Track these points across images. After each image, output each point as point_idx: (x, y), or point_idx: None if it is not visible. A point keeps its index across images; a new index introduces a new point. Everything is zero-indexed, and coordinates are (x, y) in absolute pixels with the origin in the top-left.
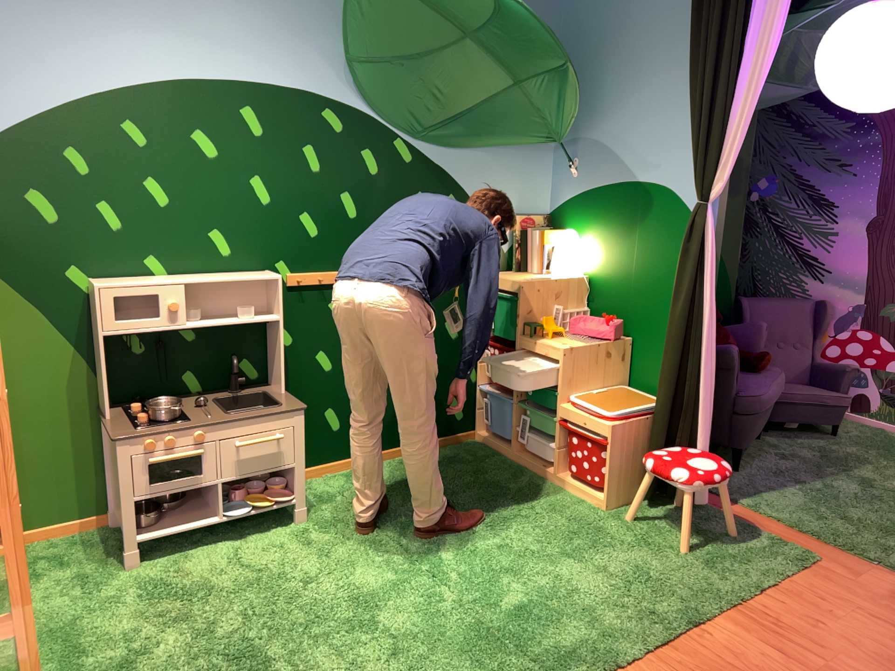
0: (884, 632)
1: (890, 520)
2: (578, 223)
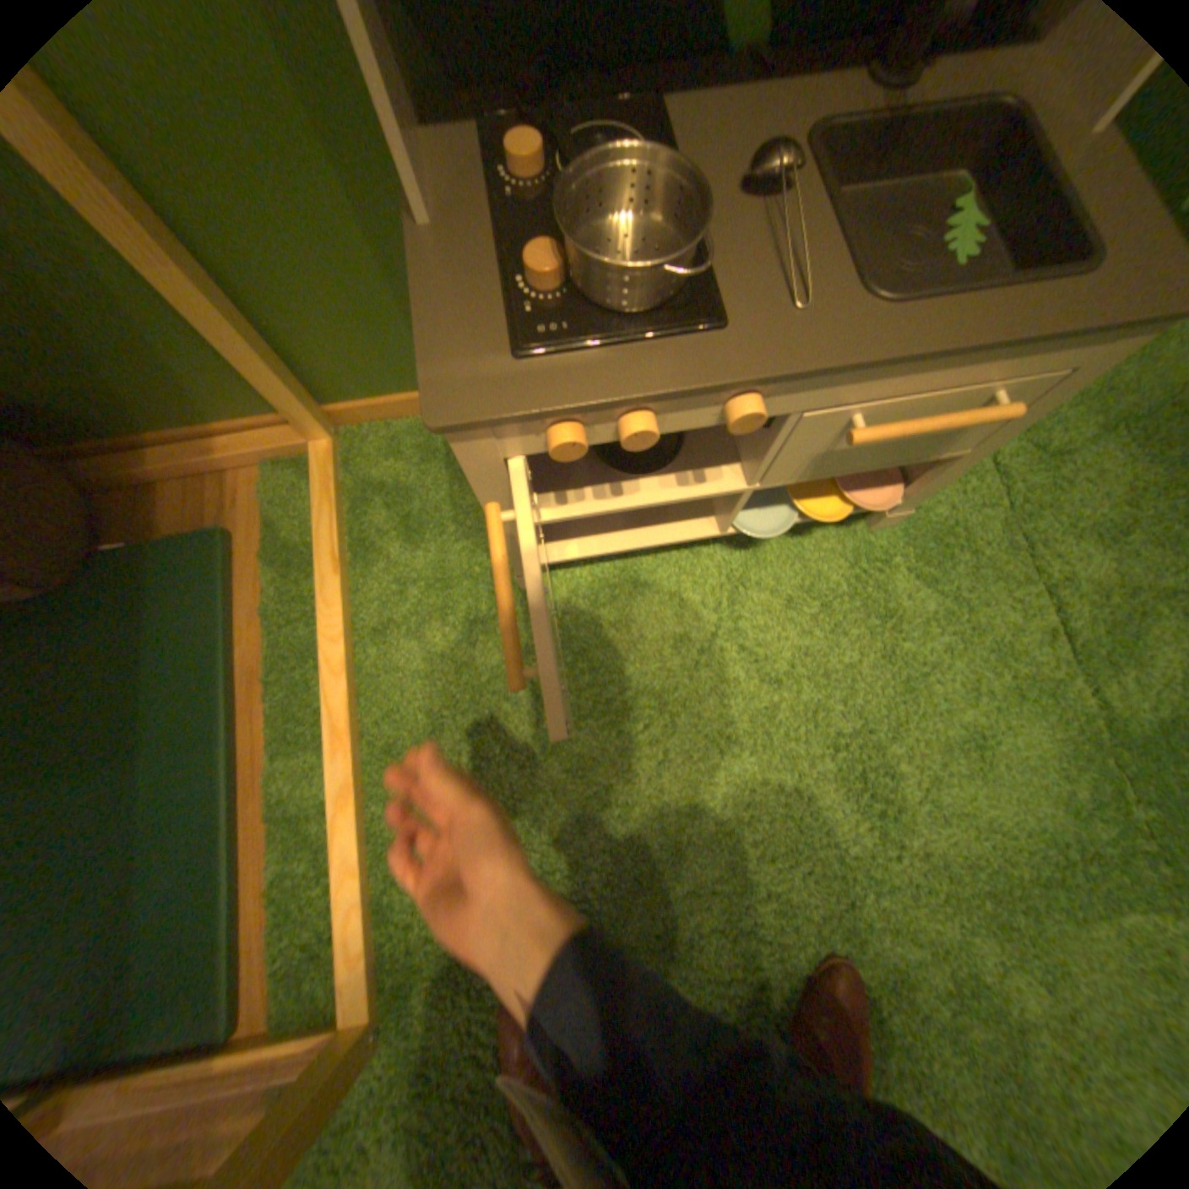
0: None
1: None
2: None
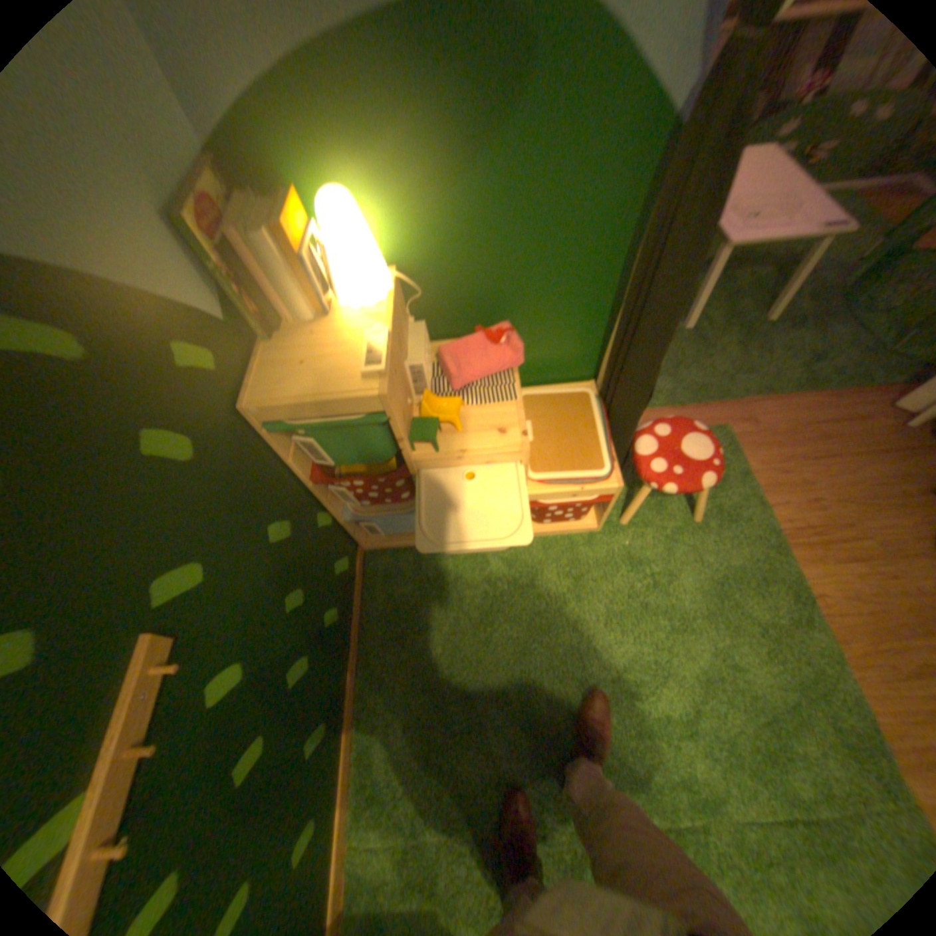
0: (834, 469)
1: (689, 340)
2: (317, 156)
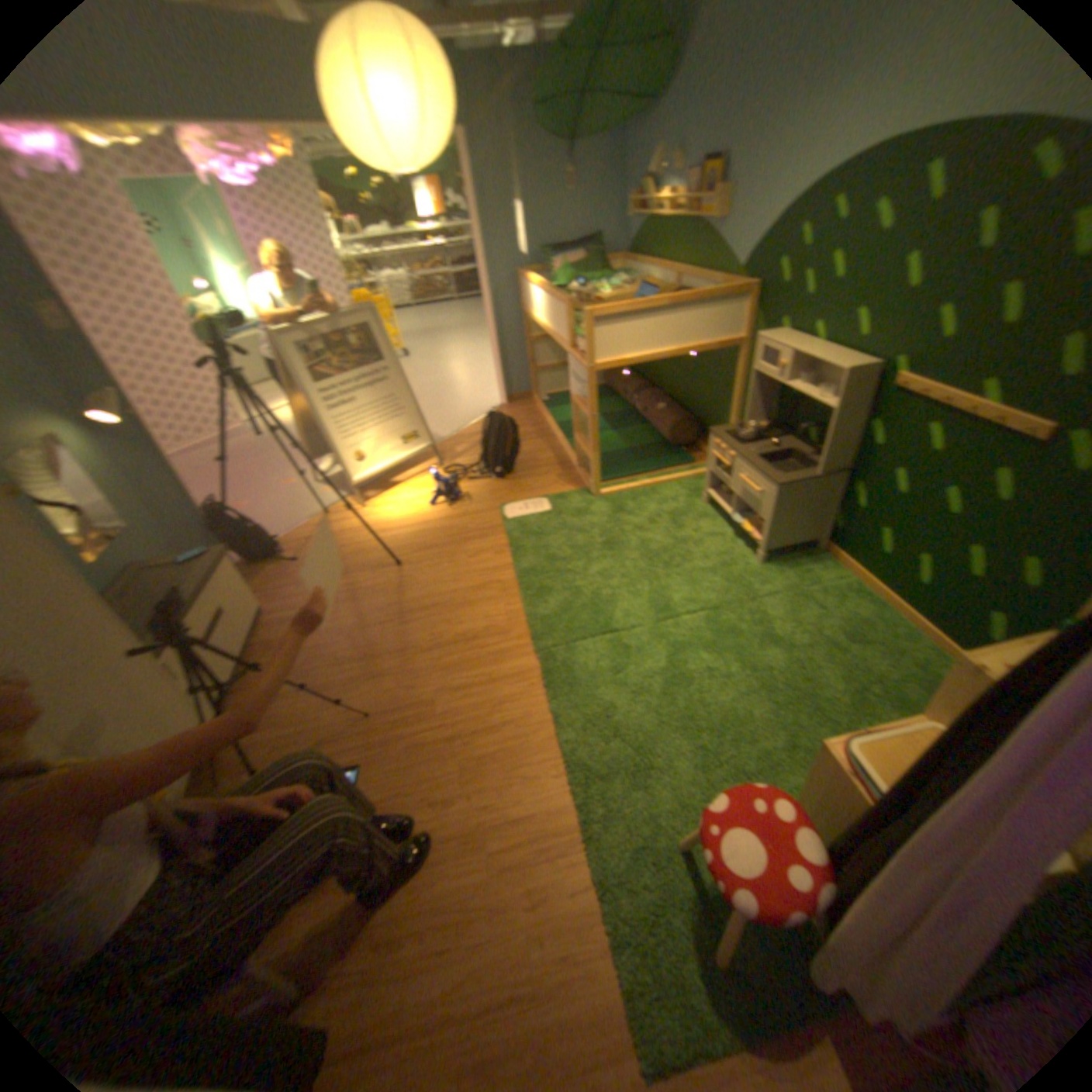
0: (486, 982)
1: None
2: None
